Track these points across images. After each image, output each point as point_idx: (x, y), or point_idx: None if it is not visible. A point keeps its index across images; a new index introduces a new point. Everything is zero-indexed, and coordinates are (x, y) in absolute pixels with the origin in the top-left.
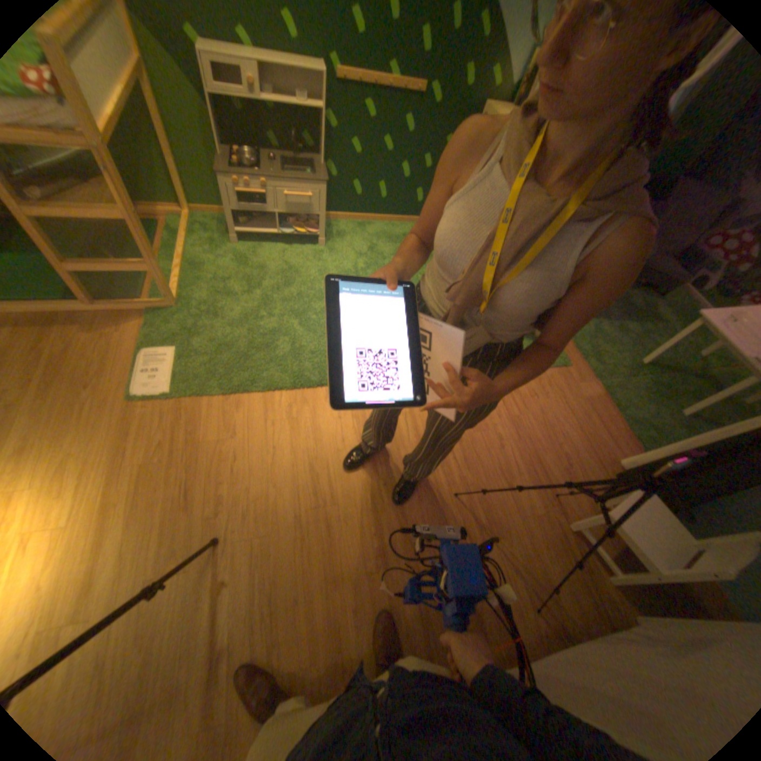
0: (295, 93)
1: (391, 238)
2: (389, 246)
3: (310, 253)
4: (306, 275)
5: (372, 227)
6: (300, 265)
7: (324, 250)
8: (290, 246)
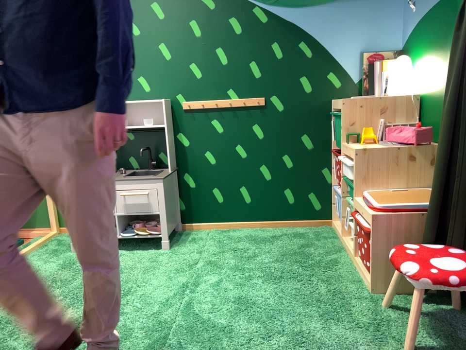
0: (148, 123)
1: (257, 239)
2: (251, 246)
3: (149, 256)
4: (127, 275)
5: (238, 232)
6: (129, 266)
7: (167, 253)
8: (132, 251)
